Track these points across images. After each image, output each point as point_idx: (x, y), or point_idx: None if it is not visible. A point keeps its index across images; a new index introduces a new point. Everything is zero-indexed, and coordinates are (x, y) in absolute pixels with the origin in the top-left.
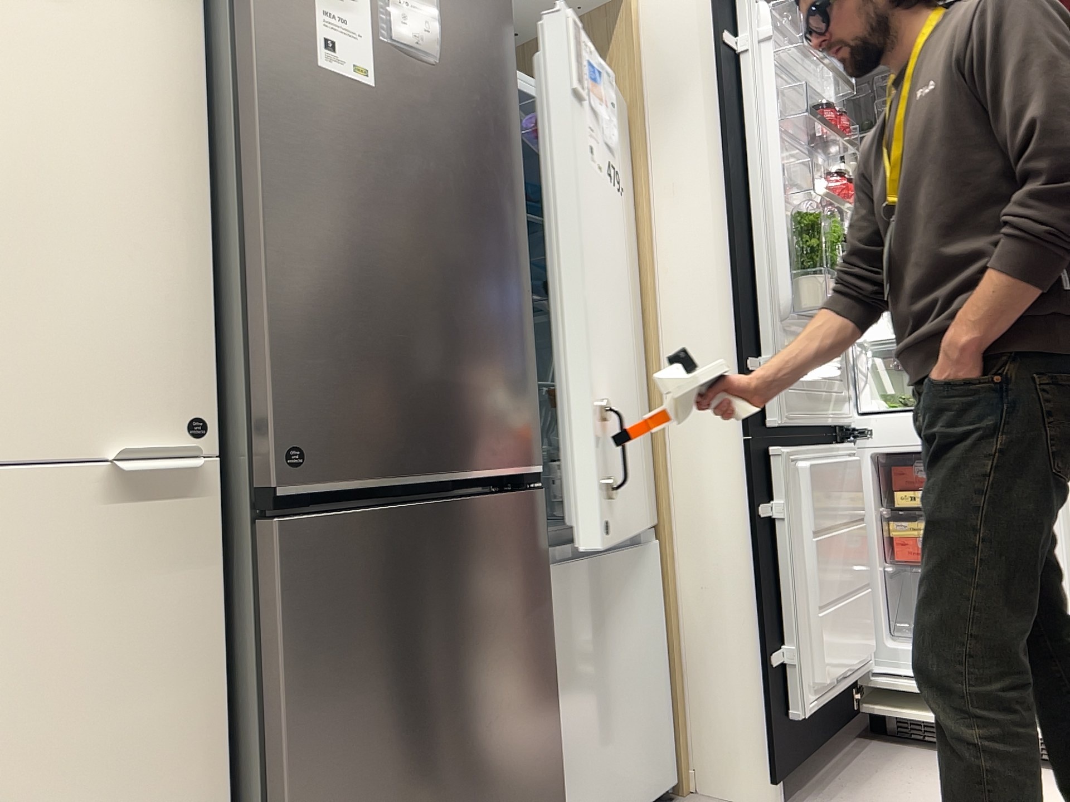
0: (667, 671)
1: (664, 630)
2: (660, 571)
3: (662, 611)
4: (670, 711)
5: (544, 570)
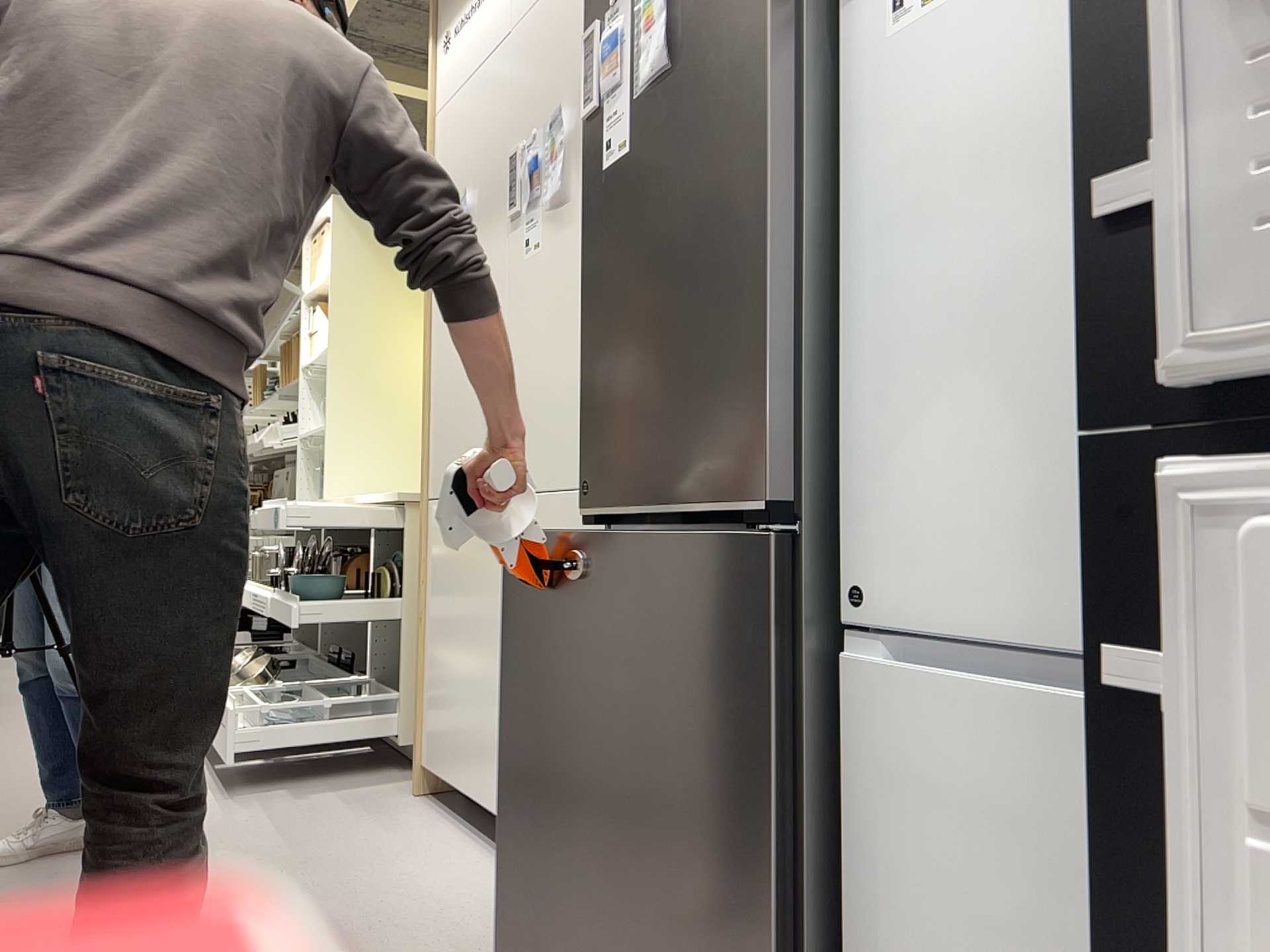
0: None
1: None
2: None
3: None
4: None
5: (765, 649)
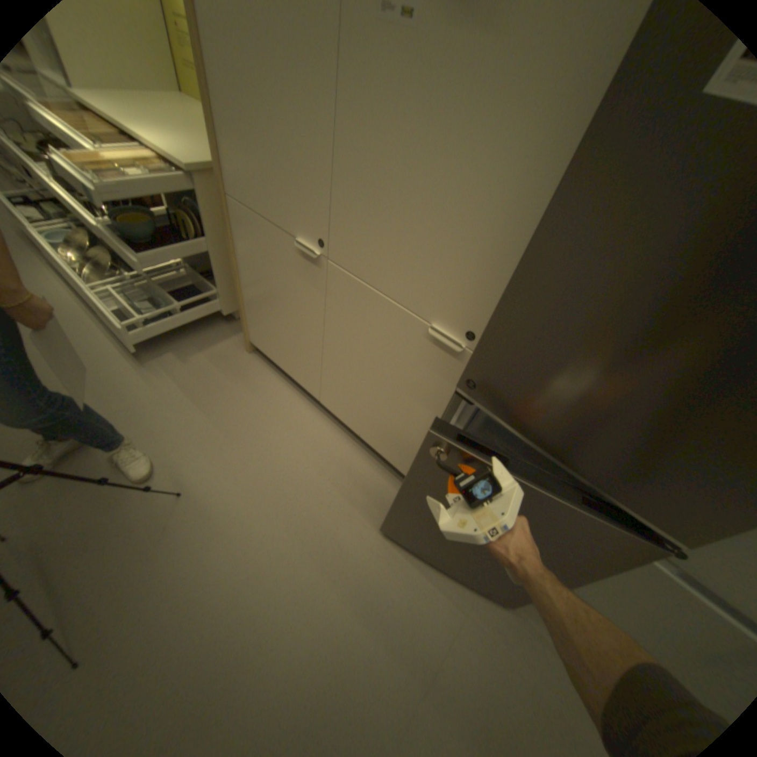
0: None
1: None
2: None
3: None
4: None
5: (619, 566)
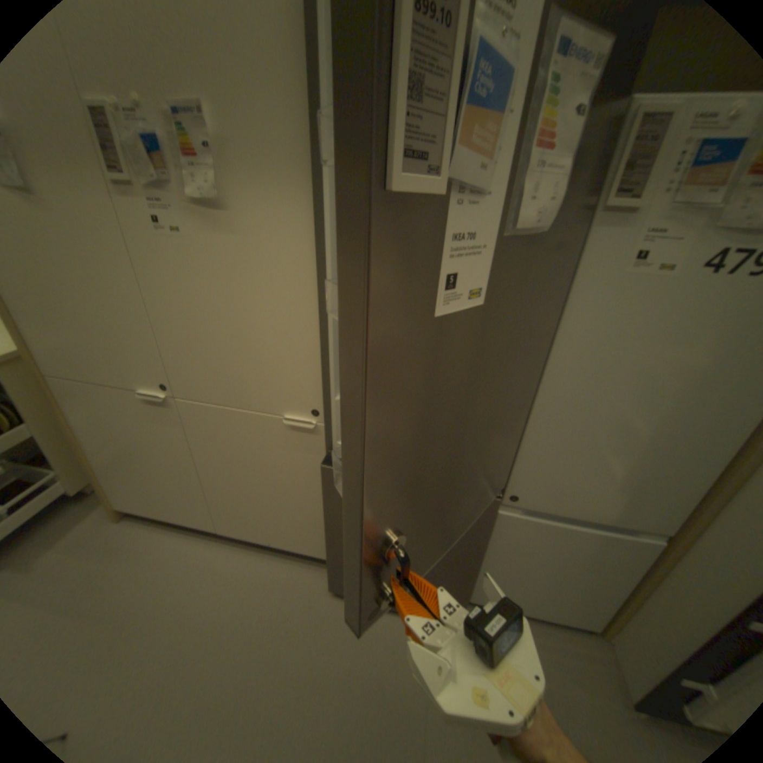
0: (630, 593)
1: (641, 578)
2: (660, 554)
3: (647, 571)
4: (619, 607)
5: (486, 529)
